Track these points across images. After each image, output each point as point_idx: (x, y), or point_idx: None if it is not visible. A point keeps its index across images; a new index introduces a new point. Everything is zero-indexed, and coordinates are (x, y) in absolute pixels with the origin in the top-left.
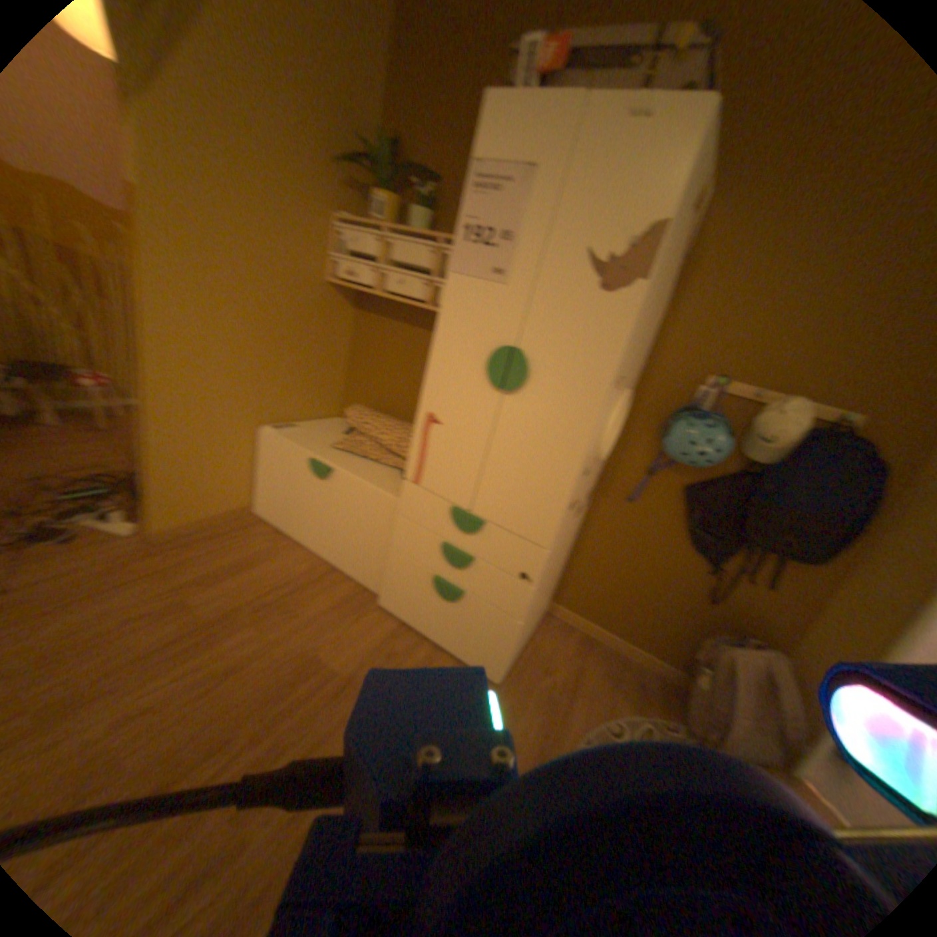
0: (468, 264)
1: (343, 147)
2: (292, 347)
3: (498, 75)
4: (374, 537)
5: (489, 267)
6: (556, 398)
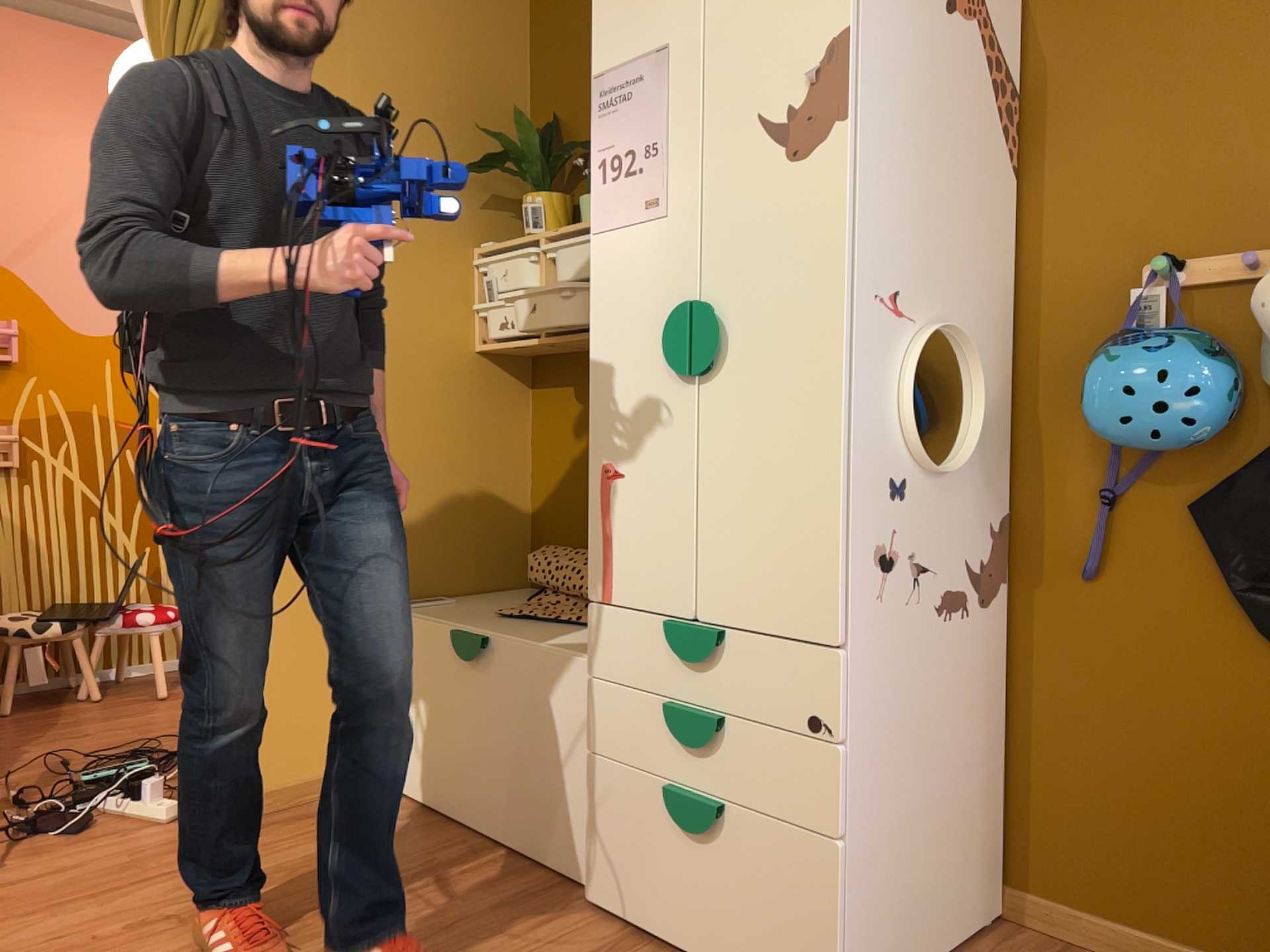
0: (616, 209)
1: (482, 158)
2: (430, 461)
3: None
4: (570, 751)
5: (642, 200)
6: (780, 351)
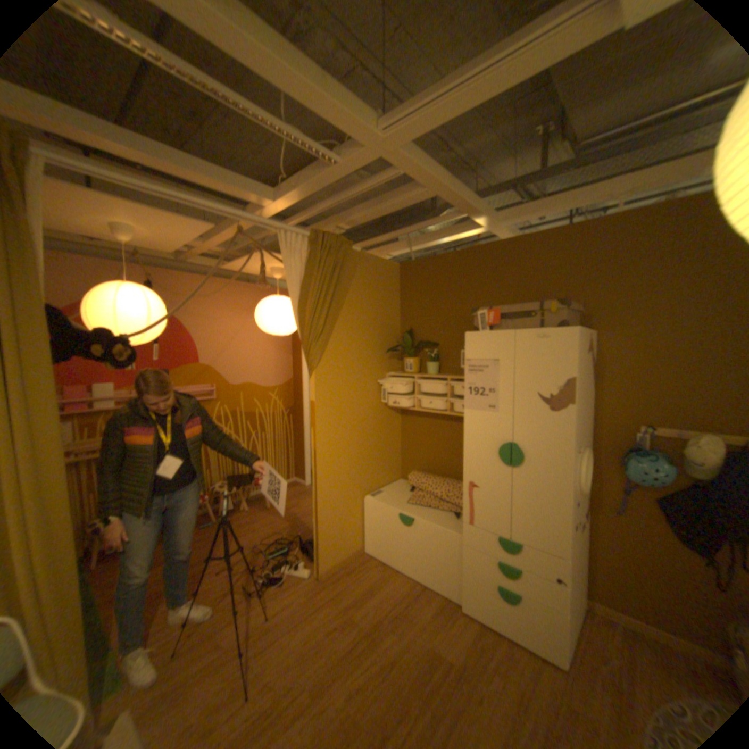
0: (476, 404)
1: (388, 343)
2: (376, 446)
3: (460, 297)
4: (452, 562)
5: (487, 405)
6: (546, 467)
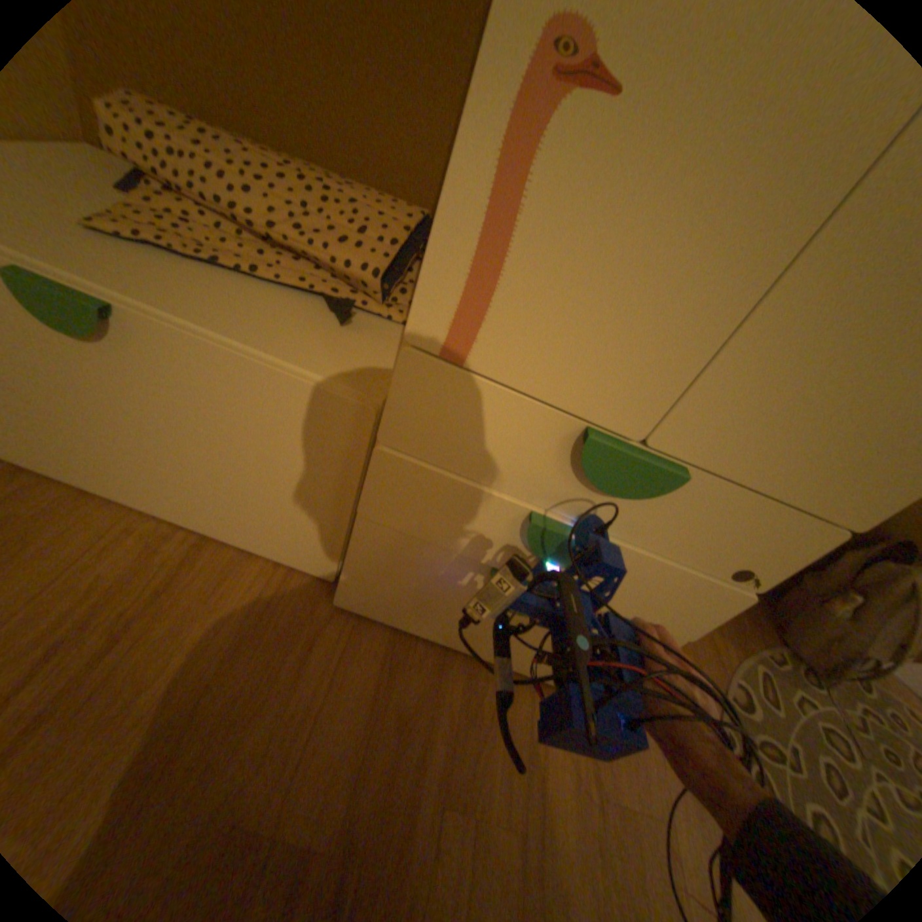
0: None
1: None
2: None
3: None
4: (310, 481)
5: None
6: None
